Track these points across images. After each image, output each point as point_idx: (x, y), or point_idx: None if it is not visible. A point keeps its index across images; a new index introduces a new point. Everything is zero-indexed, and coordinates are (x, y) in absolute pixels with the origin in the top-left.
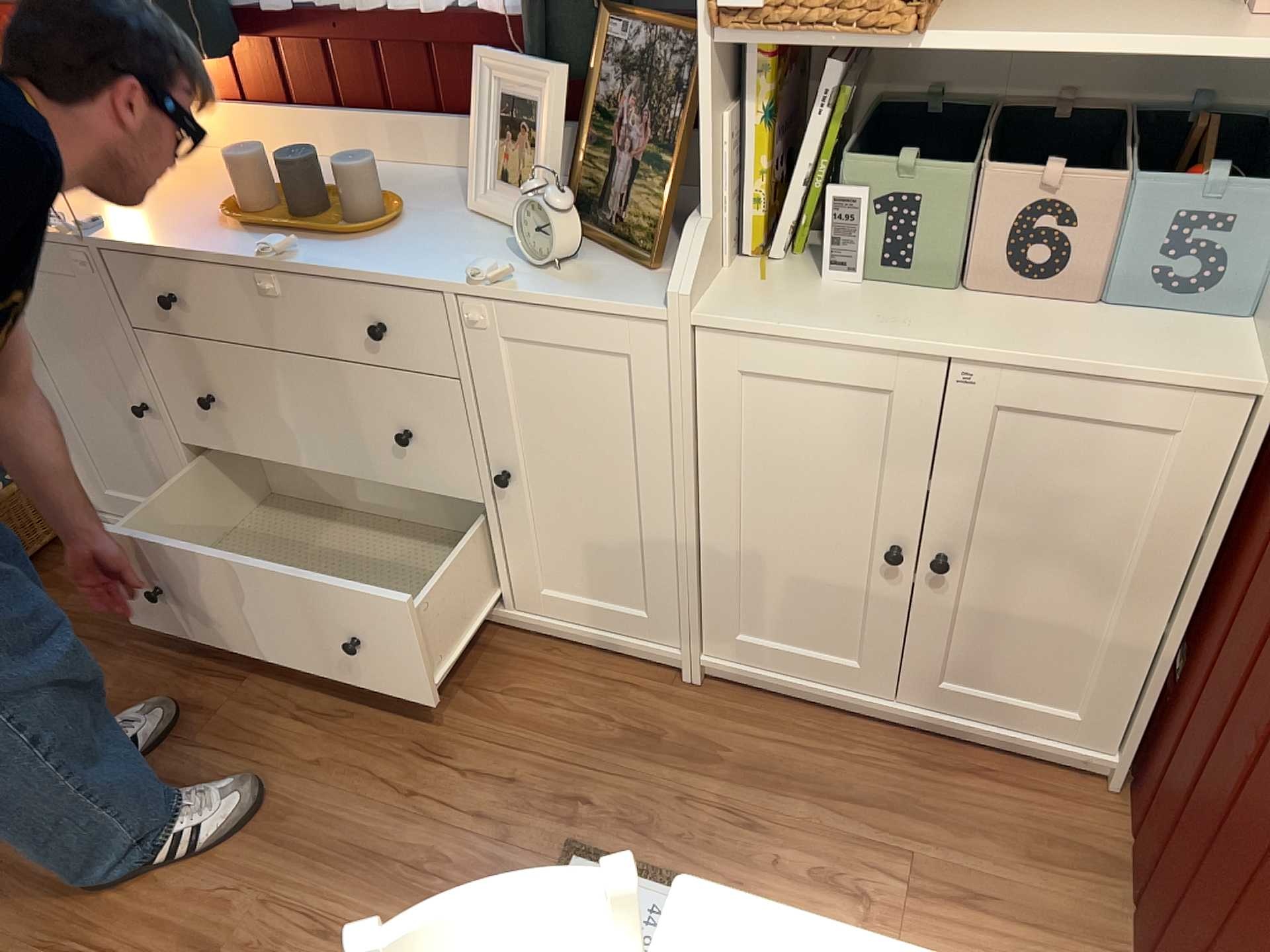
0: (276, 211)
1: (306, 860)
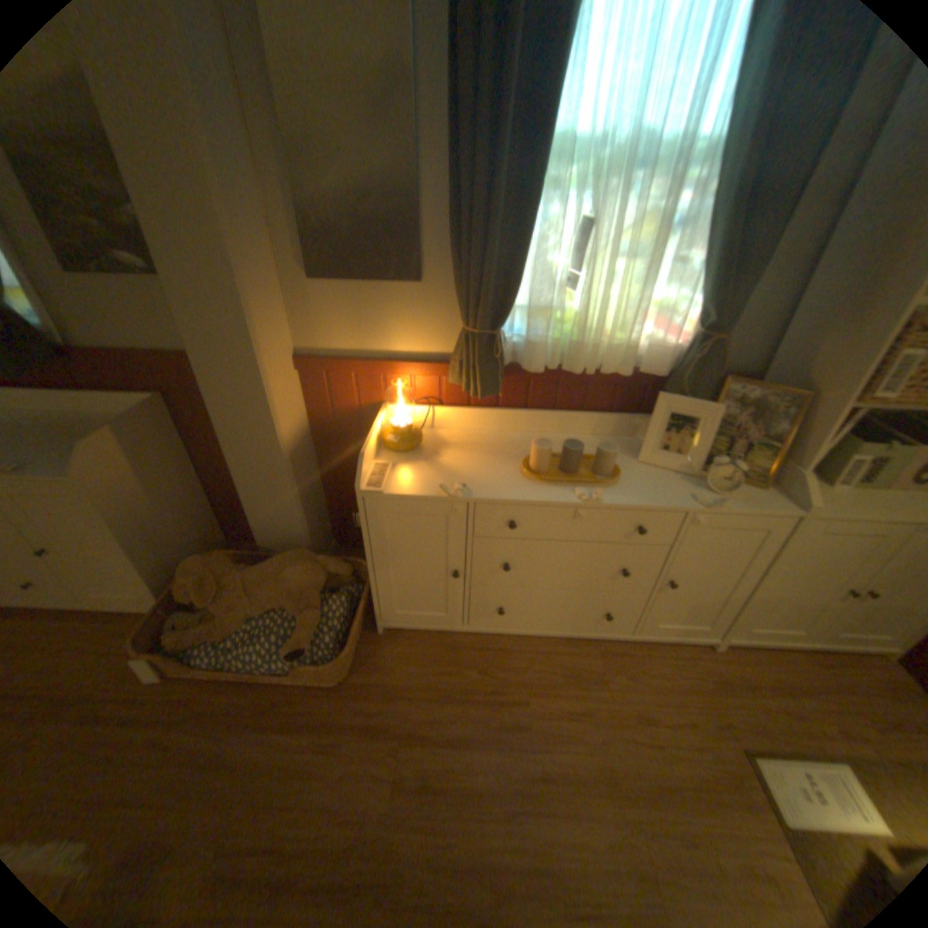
0: (550, 471)
1: (646, 805)
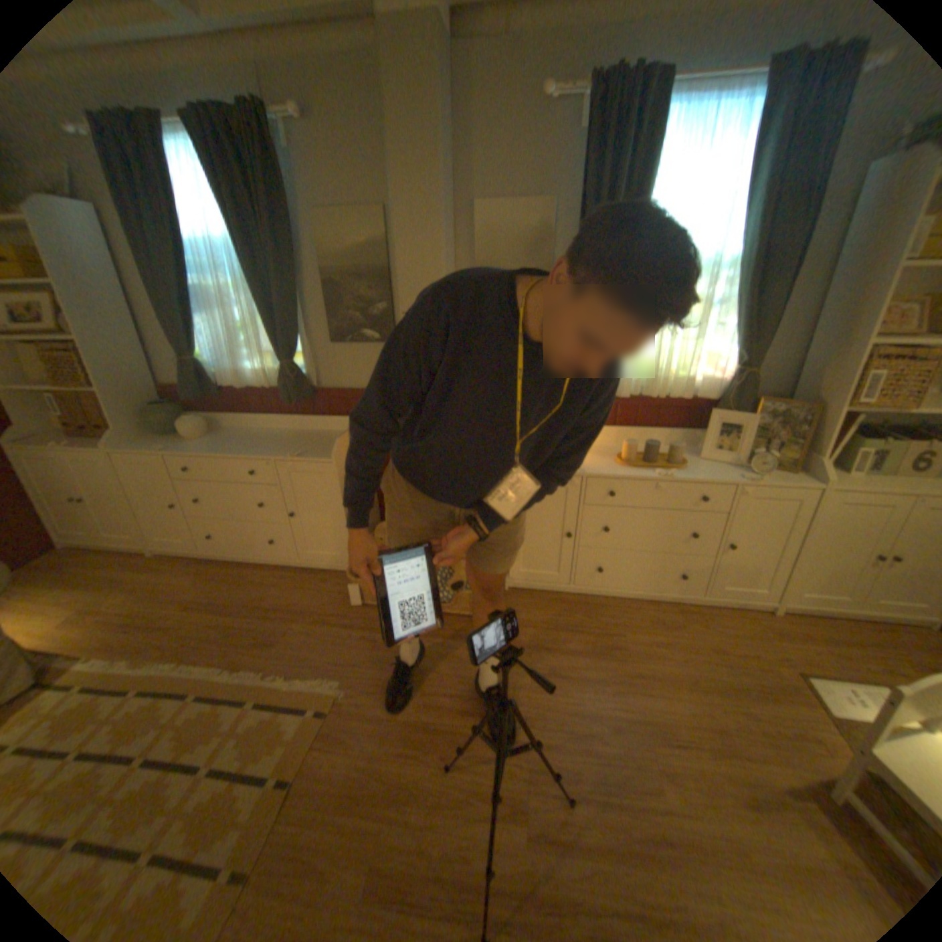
0: (636, 462)
1: (720, 698)
